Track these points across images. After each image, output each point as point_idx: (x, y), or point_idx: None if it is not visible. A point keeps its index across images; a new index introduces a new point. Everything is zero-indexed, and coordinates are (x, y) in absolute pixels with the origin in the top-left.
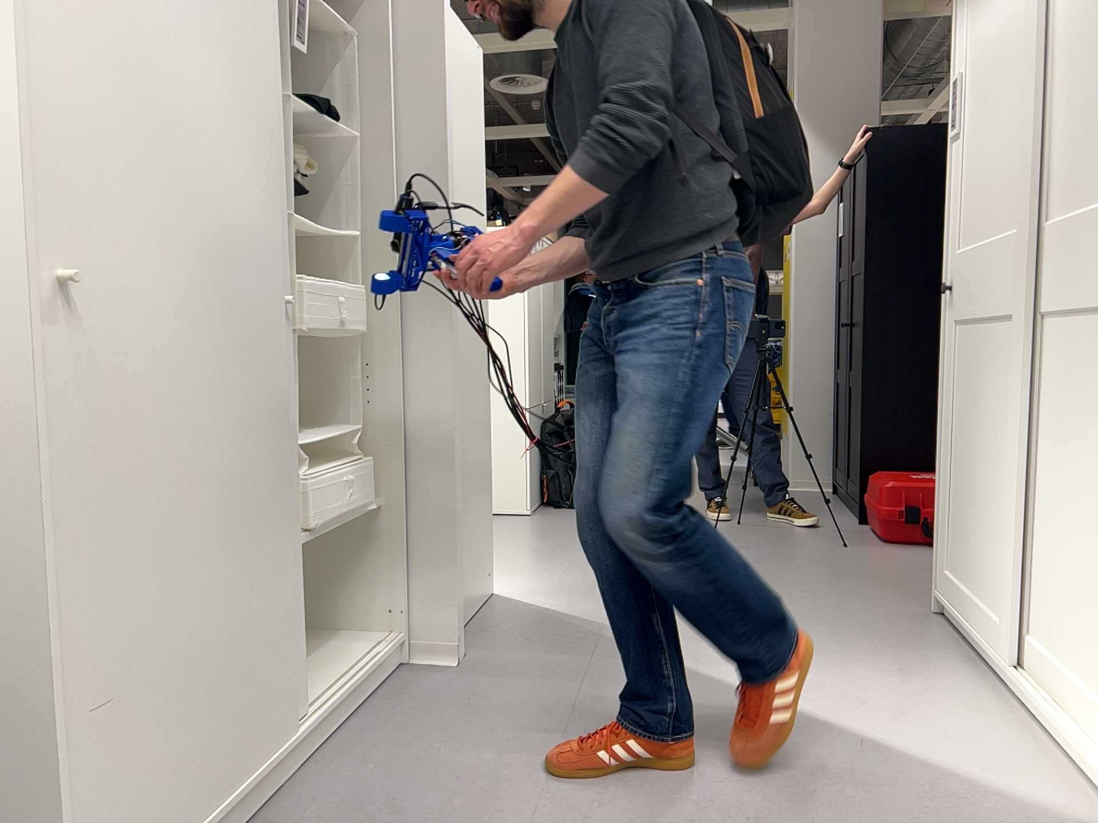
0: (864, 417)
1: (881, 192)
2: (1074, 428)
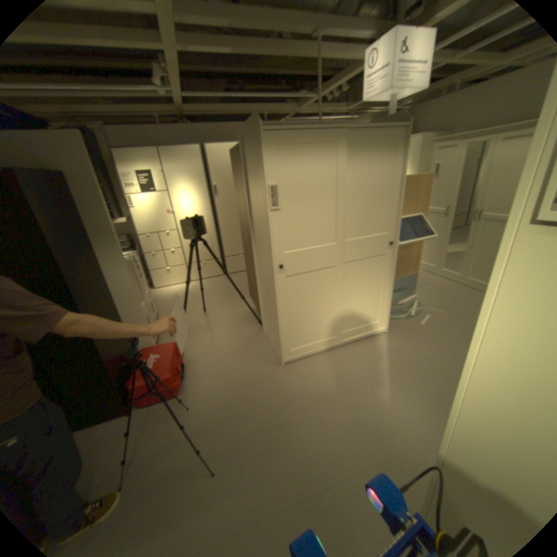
0: (110, 365)
1: (49, 222)
2: (363, 282)
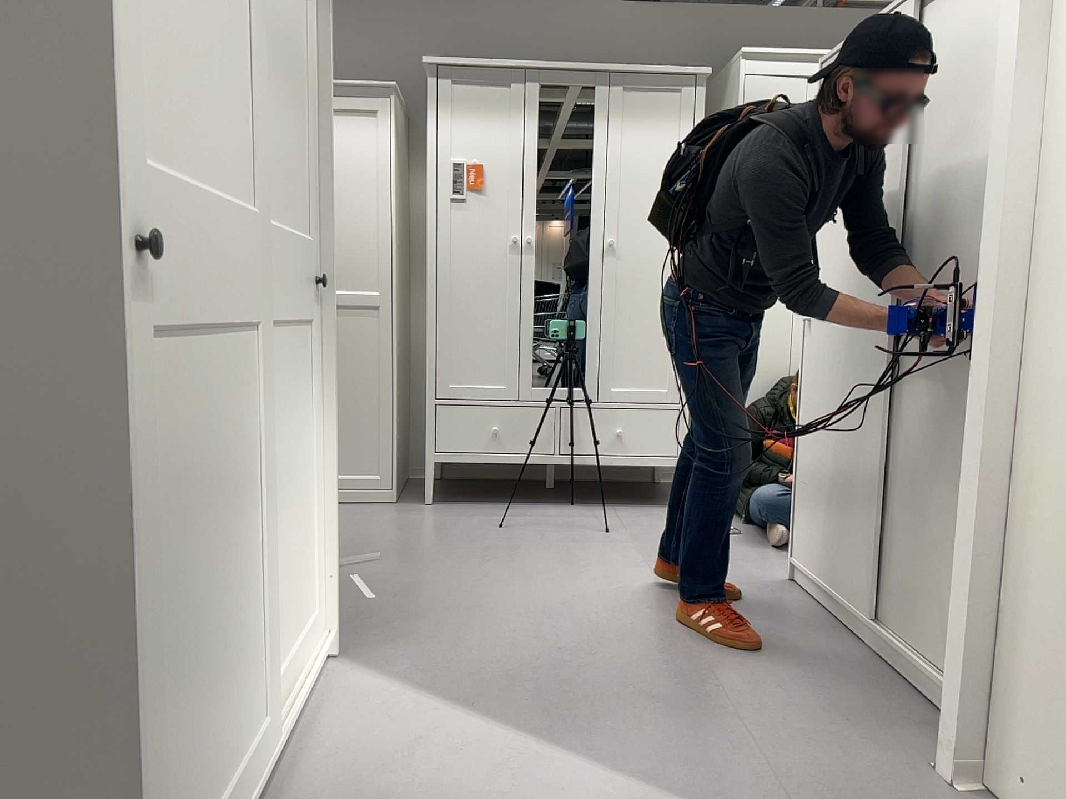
0: None
1: None
2: (282, 436)
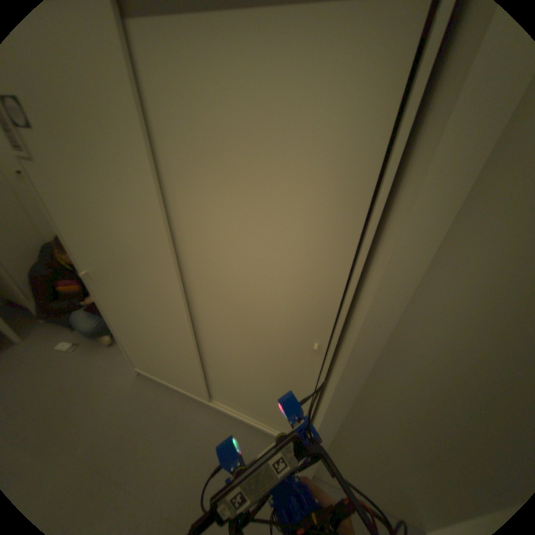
0: None
1: None
2: None
